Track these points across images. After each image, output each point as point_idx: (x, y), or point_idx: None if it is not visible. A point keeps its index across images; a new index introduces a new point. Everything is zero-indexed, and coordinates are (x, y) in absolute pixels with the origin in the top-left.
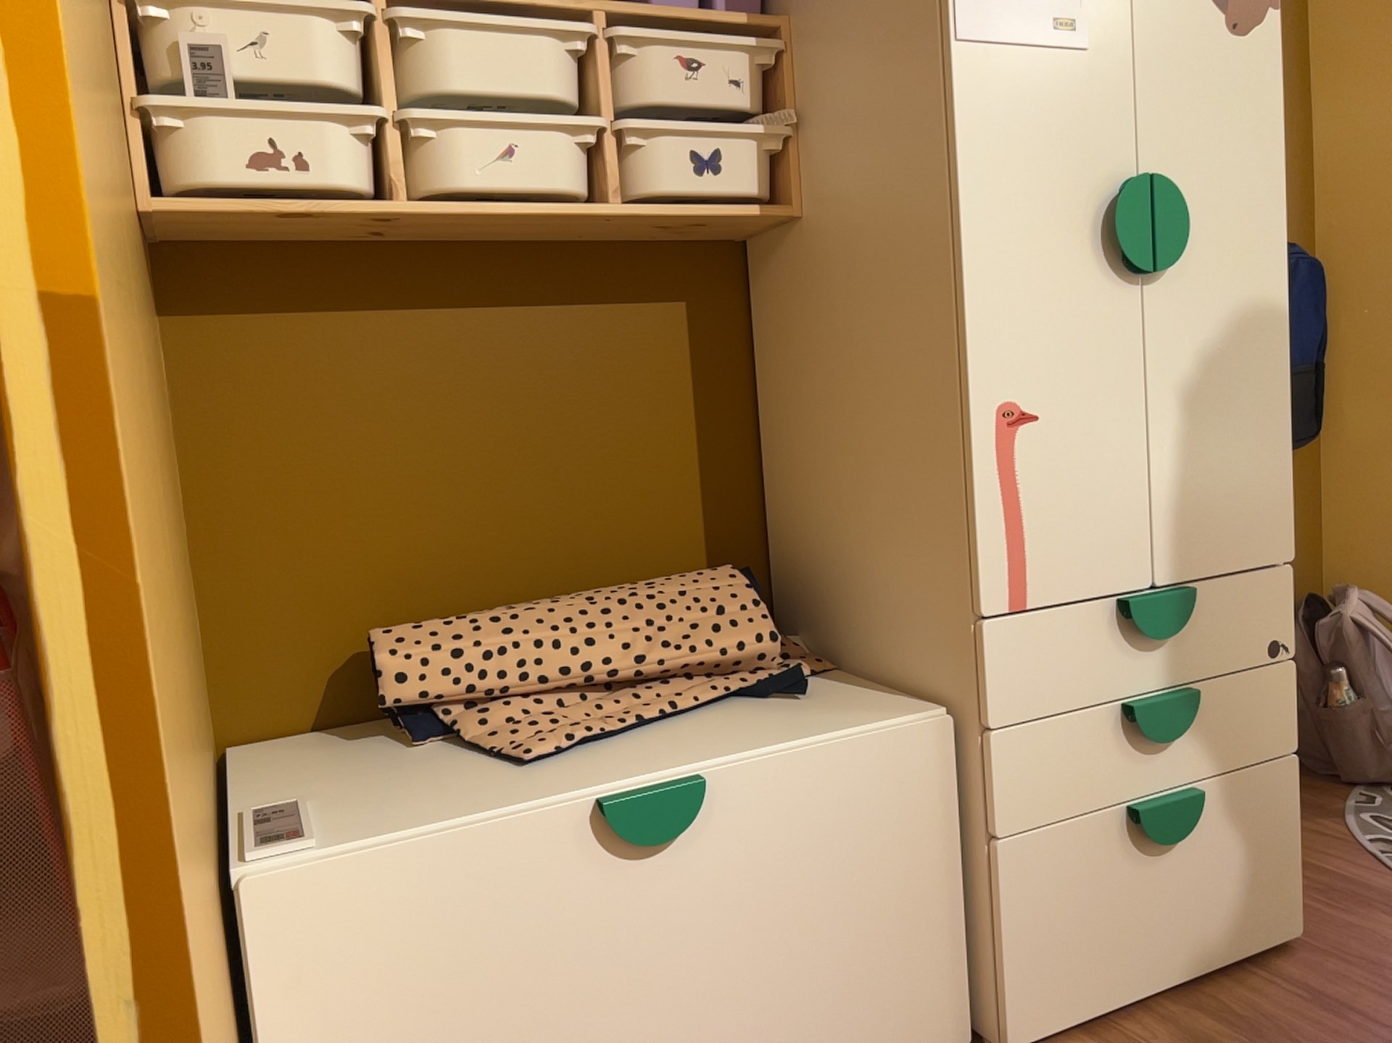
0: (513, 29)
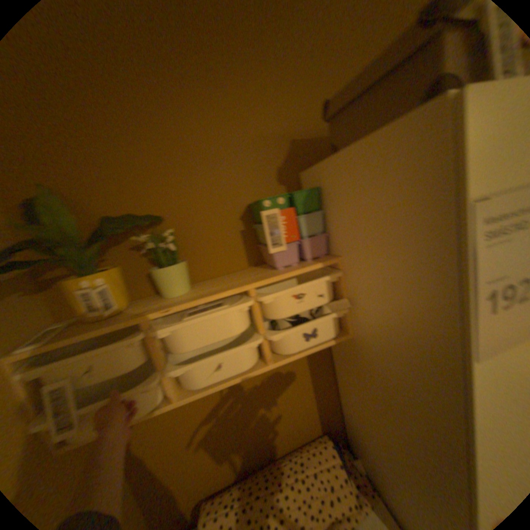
0: (213, 313)
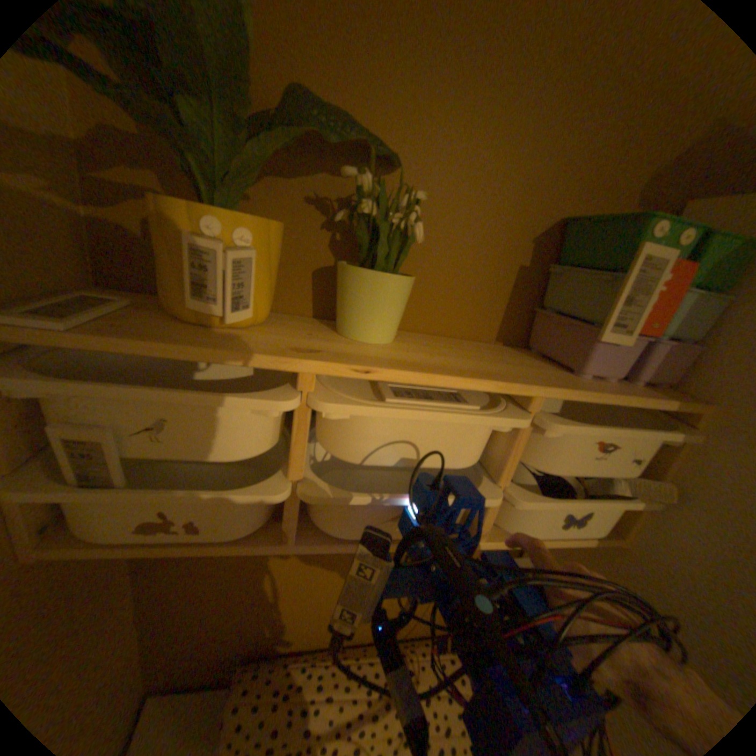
0: (447, 410)
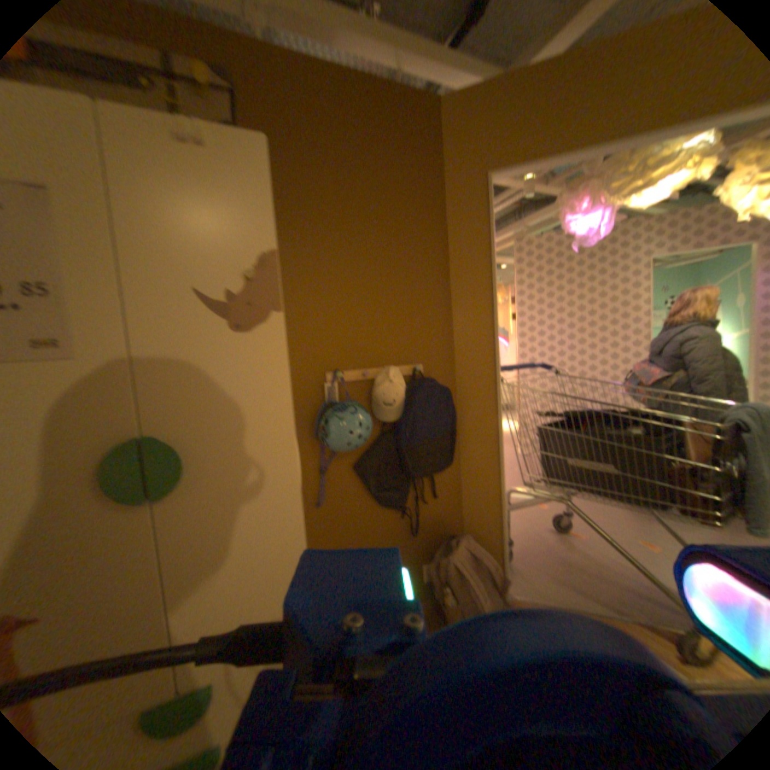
0: None
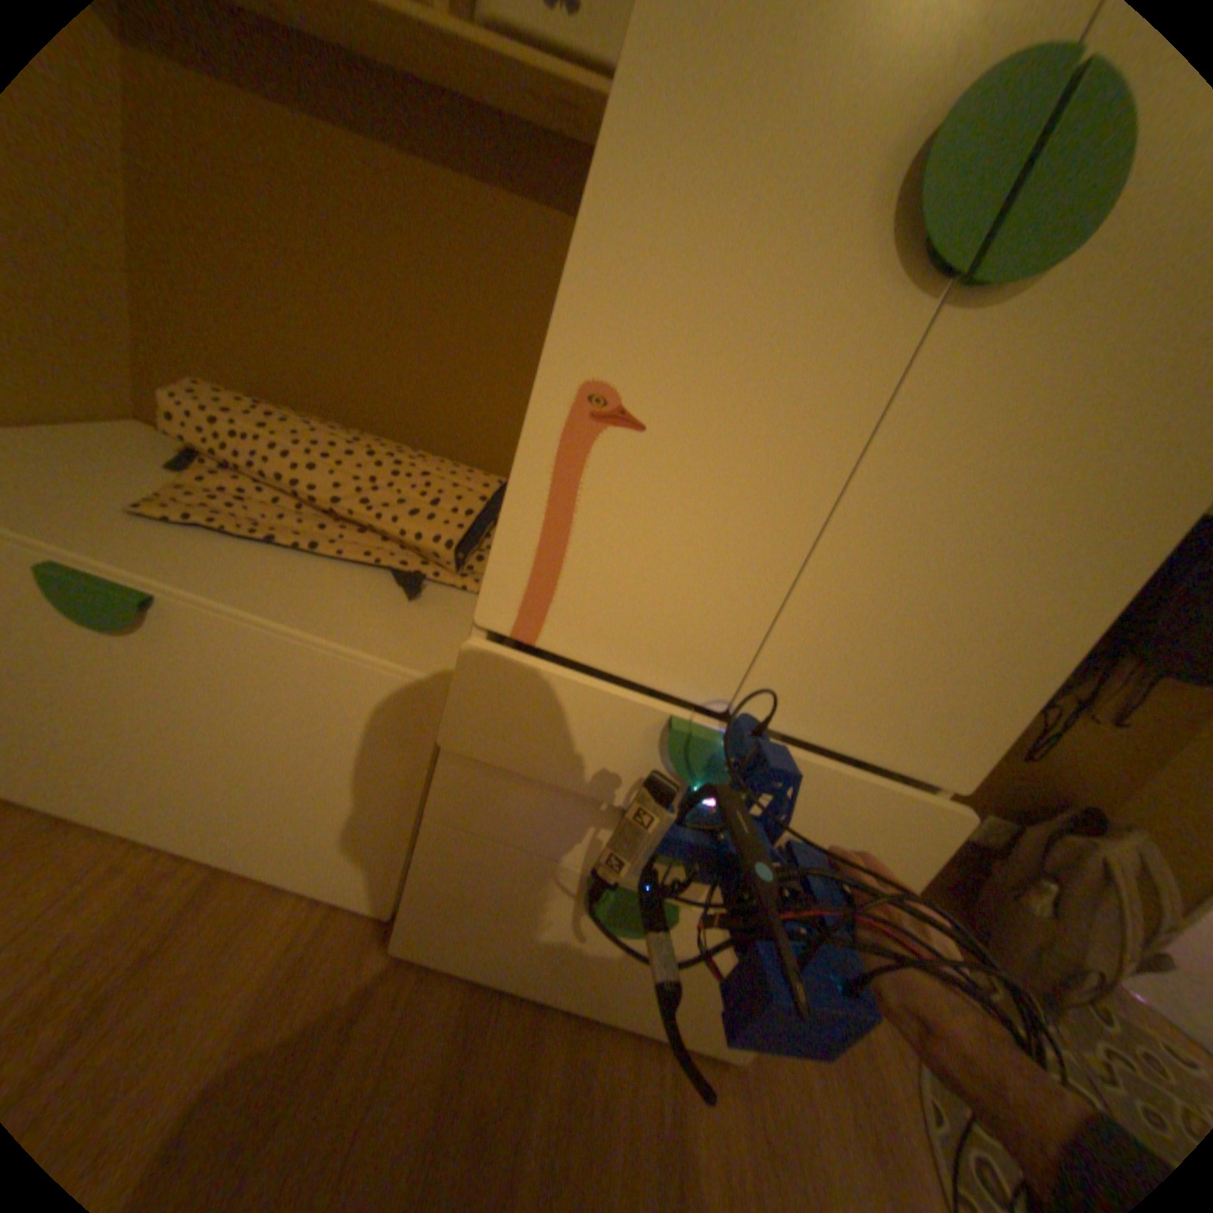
0: None
